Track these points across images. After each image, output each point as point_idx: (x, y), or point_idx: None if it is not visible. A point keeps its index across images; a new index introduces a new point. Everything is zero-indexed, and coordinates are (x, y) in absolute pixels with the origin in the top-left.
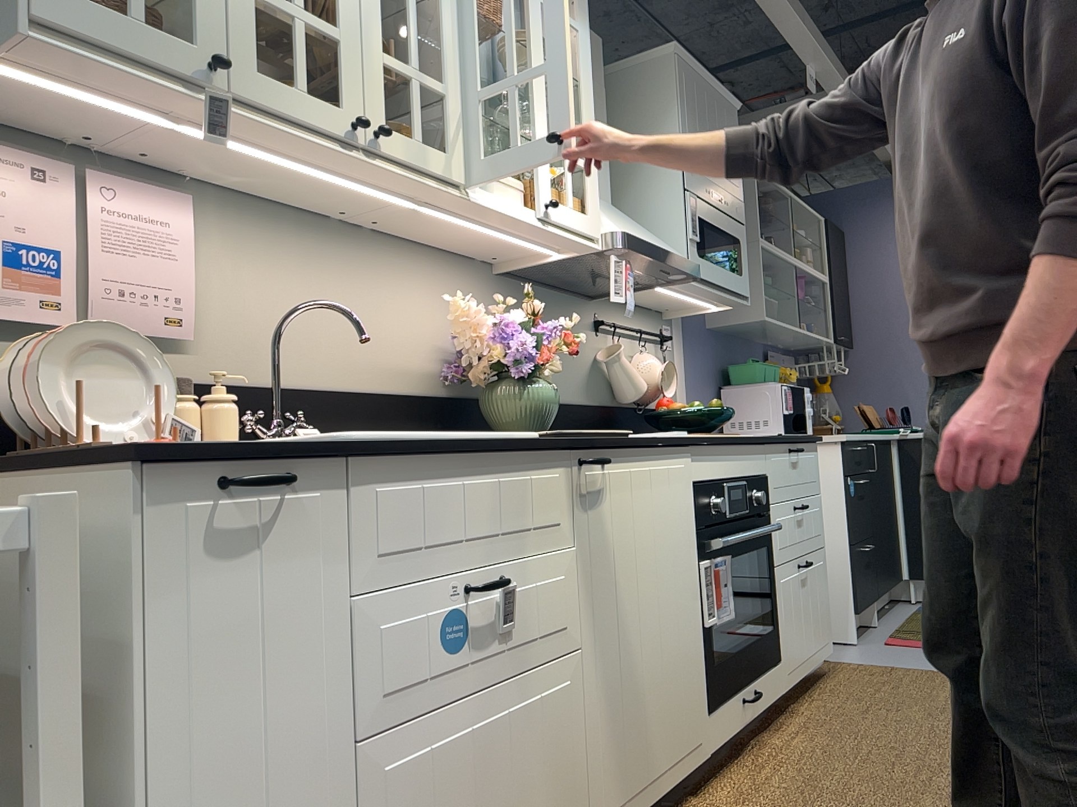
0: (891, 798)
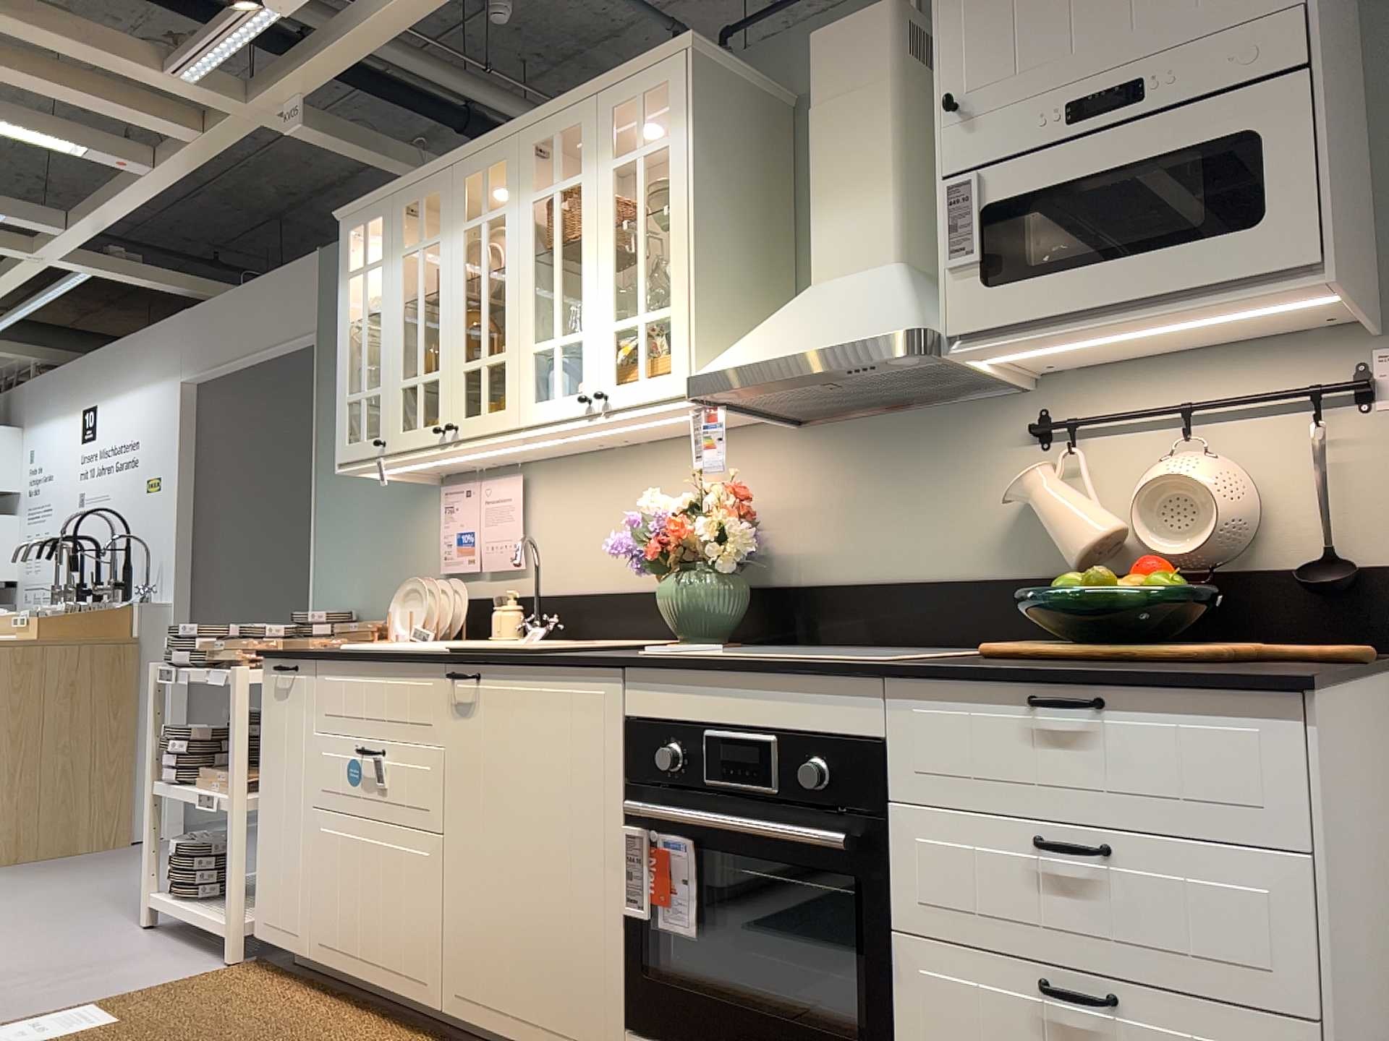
0: None
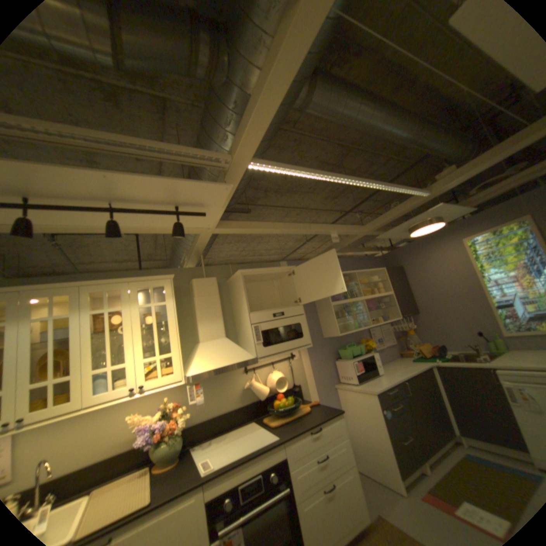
0: None
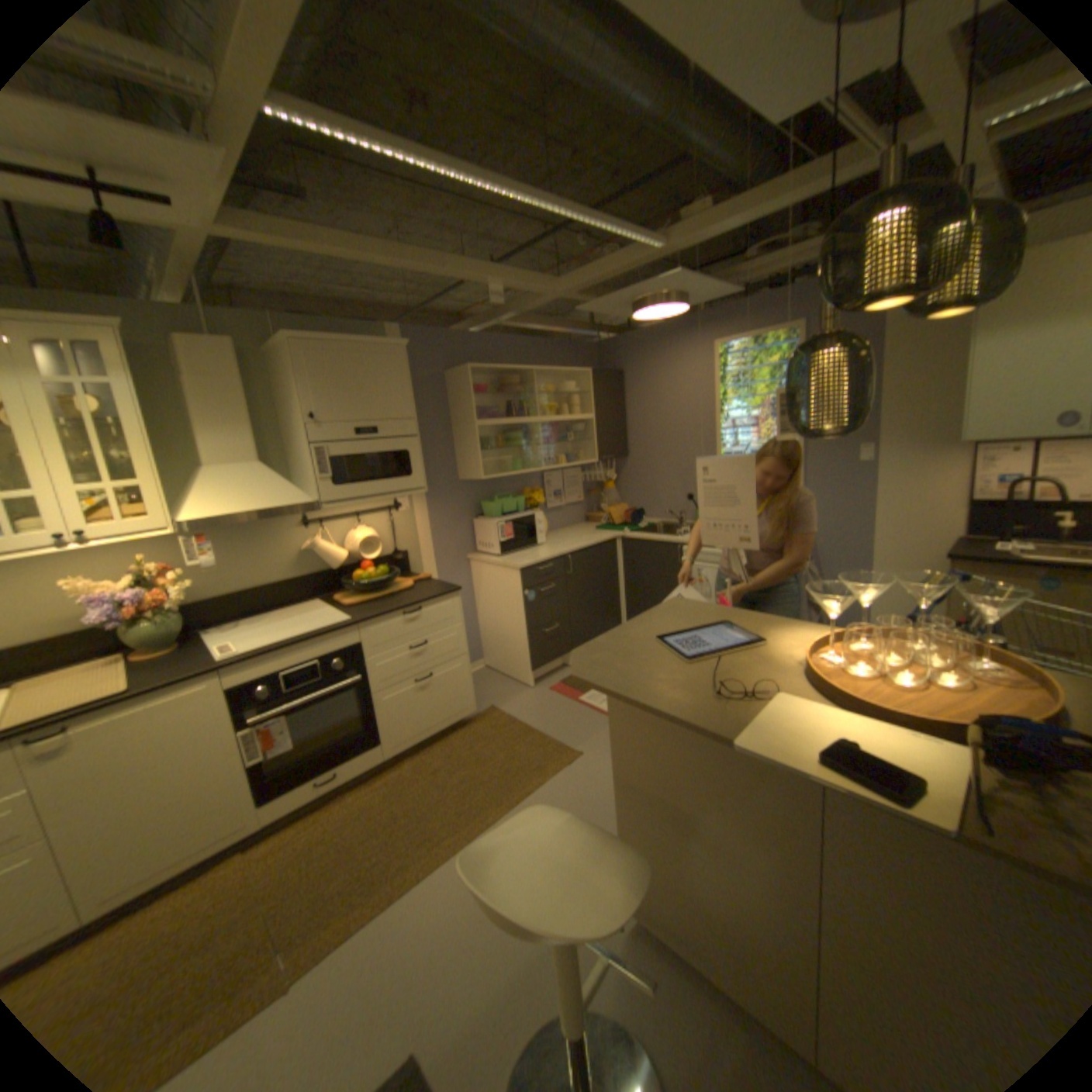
0: (326, 875)
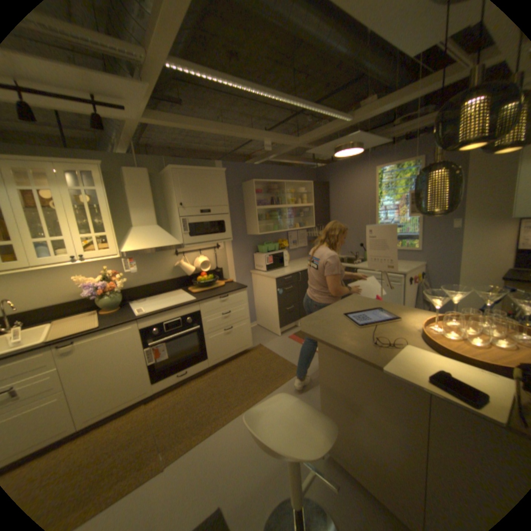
0: (181, 418)
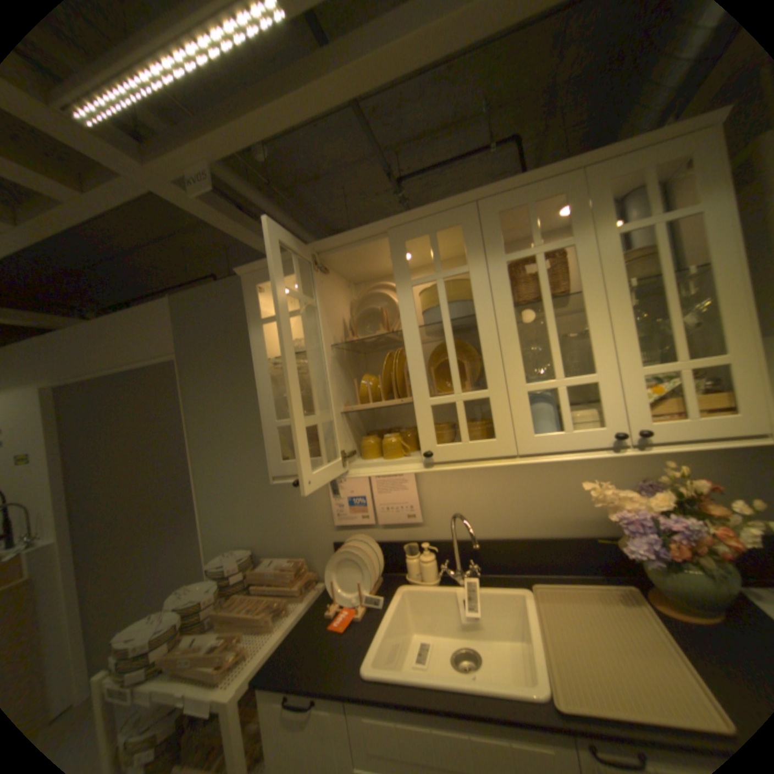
0: None
